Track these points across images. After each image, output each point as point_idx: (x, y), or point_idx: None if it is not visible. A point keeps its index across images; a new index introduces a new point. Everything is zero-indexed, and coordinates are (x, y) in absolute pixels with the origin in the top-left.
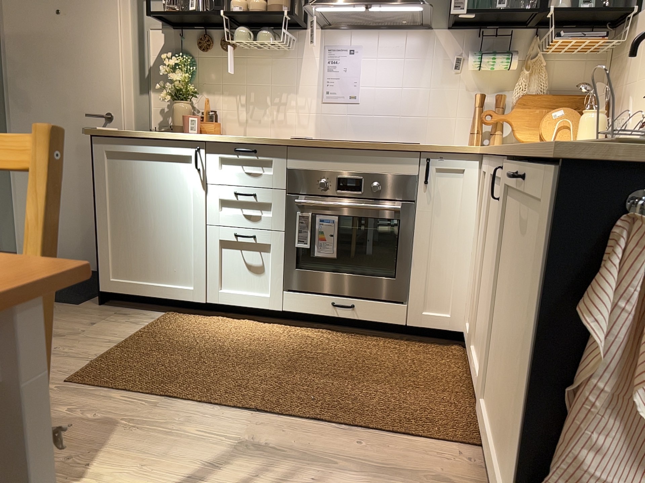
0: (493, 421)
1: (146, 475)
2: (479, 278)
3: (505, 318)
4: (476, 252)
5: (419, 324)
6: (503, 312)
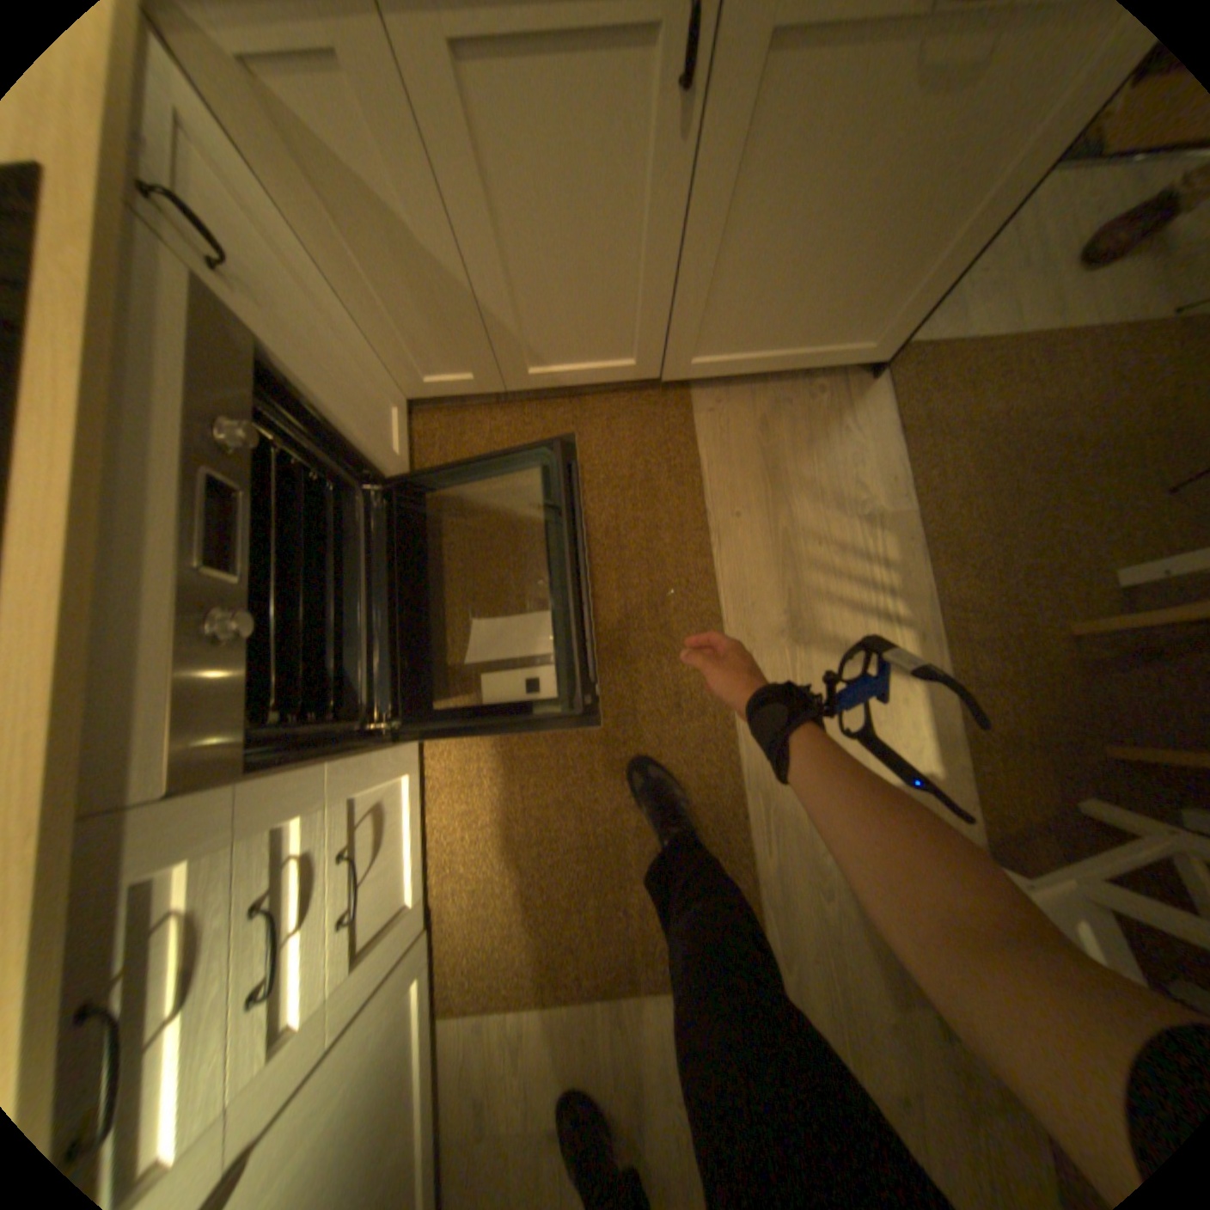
0: (764, 342)
1: (889, 717)
2: (501, 284)
3: (812, 235)
4: (373, 270)
5: (406, 469)
6: (784, 237)
